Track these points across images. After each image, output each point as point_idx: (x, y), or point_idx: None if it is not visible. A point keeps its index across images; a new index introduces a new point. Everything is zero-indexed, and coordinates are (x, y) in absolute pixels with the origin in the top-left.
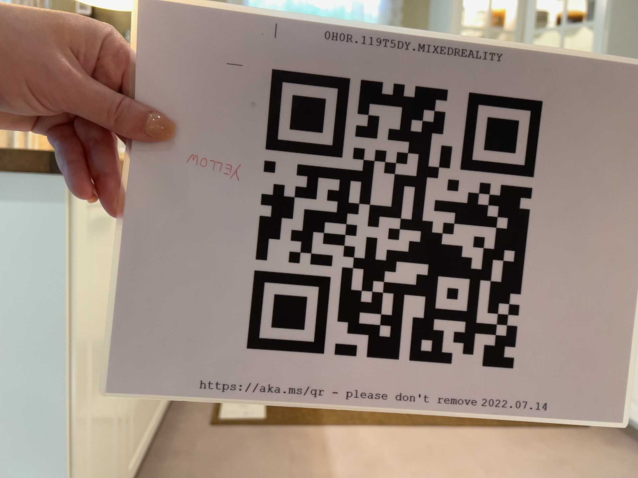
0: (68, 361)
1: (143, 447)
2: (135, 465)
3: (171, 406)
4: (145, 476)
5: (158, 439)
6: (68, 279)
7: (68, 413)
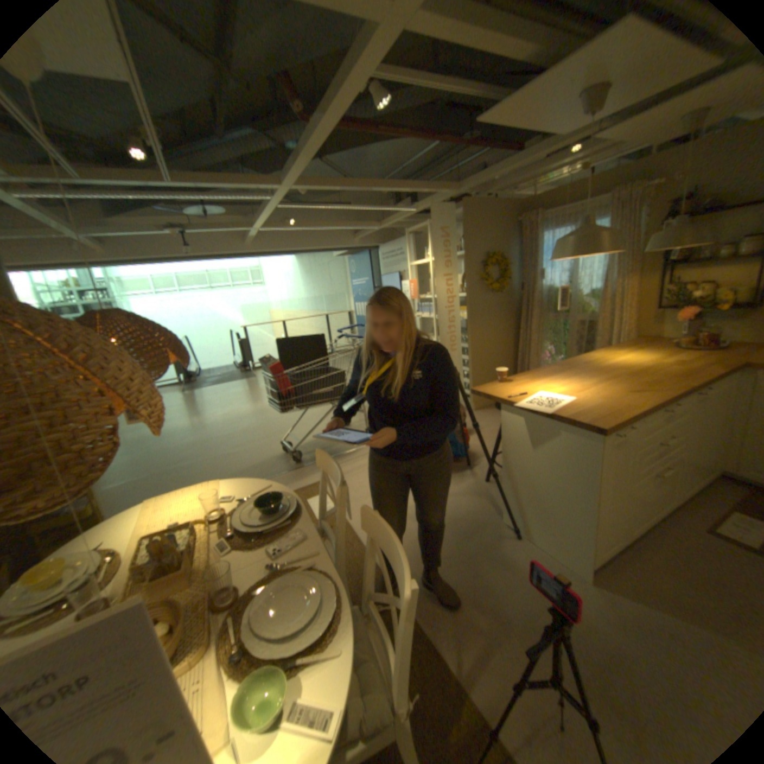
0: (605, 490)
1: (653, 525)
2: (644, 531)
3: (685, 507)
4: (652, 538)
5: (668, 523)
6: (607, 464)
7: (604, 507)
